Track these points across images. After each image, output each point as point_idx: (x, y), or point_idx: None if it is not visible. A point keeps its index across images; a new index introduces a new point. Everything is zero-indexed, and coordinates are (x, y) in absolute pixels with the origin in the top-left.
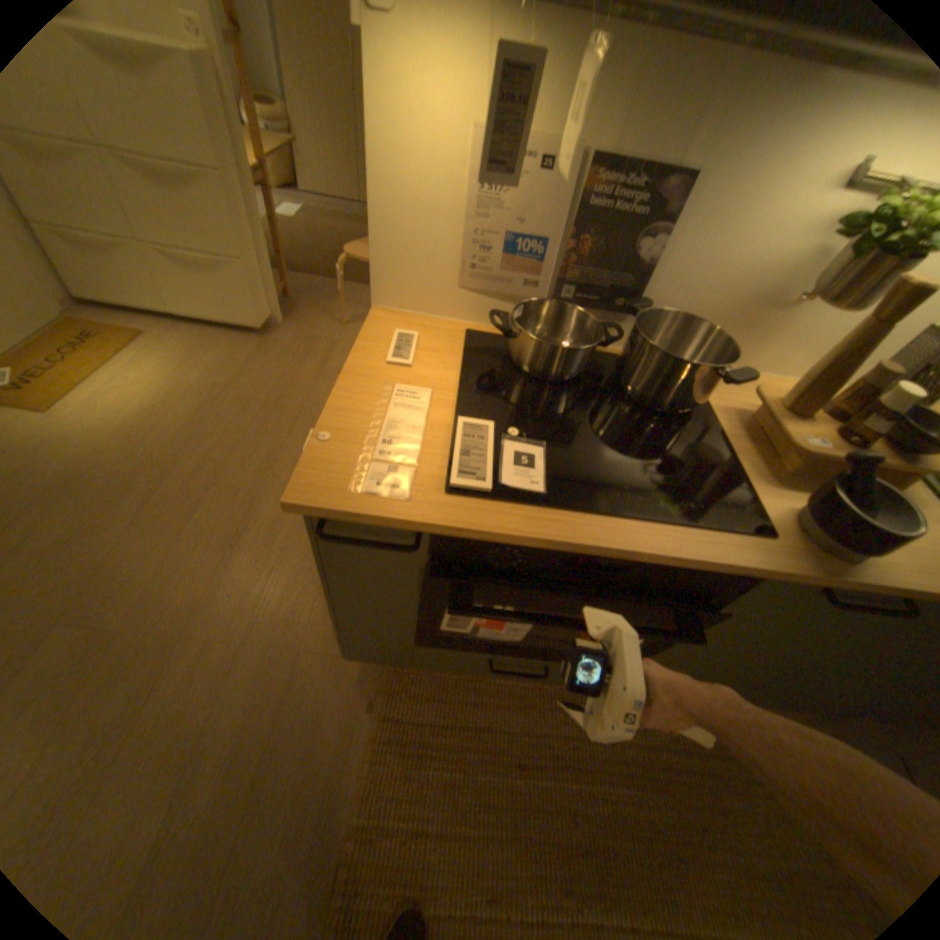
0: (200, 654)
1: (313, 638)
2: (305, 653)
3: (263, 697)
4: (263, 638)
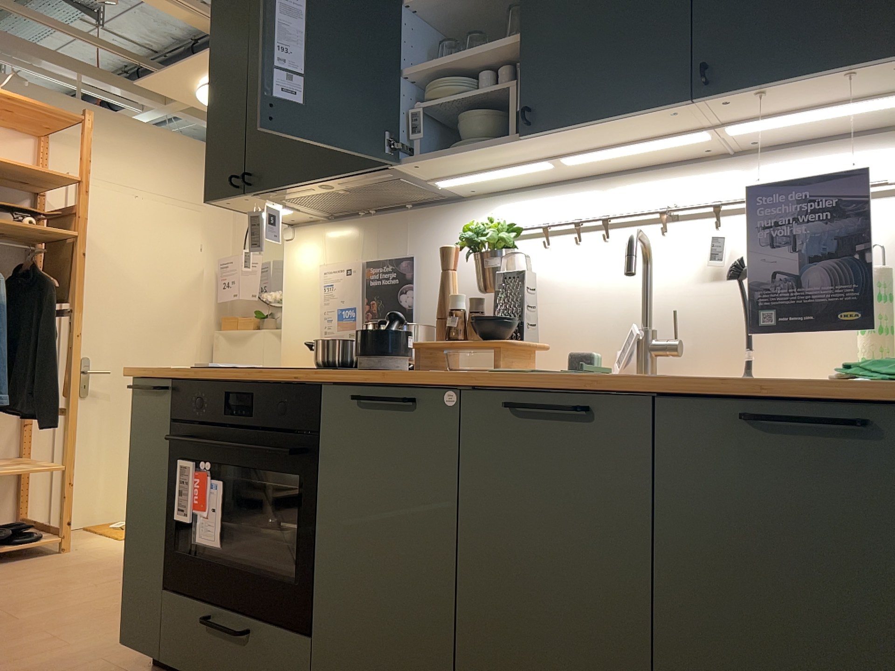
0: (43, 641)
1: (120, 658)
2: (103, 662)
3: (45, 670)
4: (88, 648)
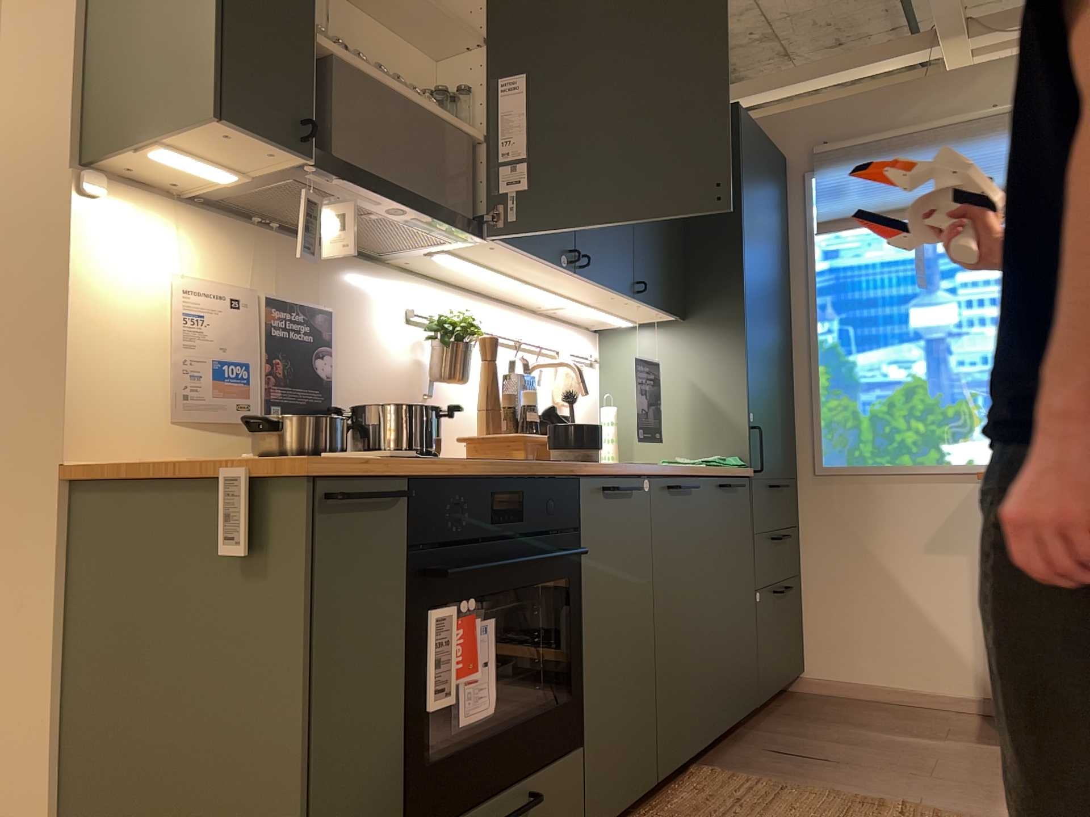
0: None
1: None
2: None
3: None
4: None
